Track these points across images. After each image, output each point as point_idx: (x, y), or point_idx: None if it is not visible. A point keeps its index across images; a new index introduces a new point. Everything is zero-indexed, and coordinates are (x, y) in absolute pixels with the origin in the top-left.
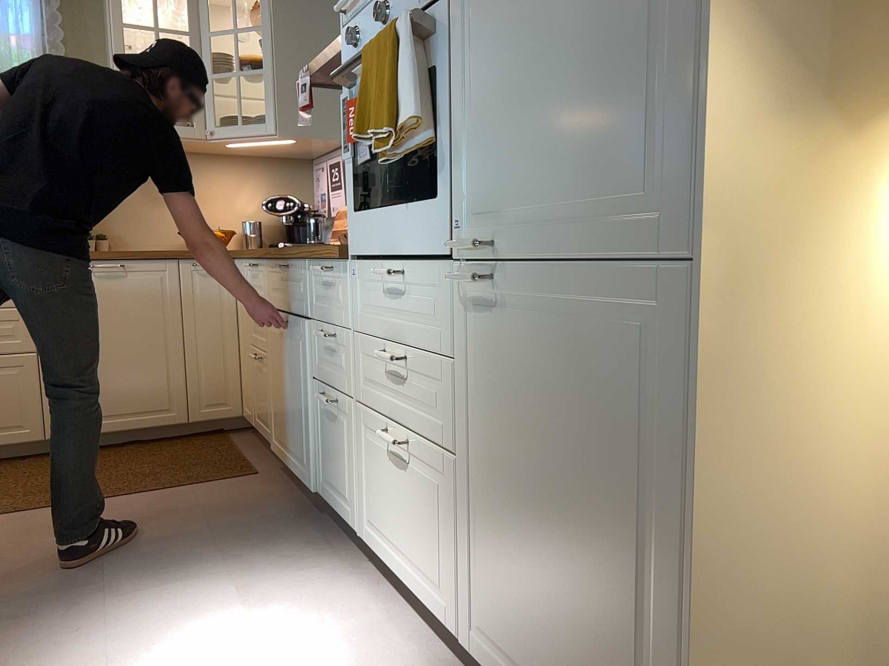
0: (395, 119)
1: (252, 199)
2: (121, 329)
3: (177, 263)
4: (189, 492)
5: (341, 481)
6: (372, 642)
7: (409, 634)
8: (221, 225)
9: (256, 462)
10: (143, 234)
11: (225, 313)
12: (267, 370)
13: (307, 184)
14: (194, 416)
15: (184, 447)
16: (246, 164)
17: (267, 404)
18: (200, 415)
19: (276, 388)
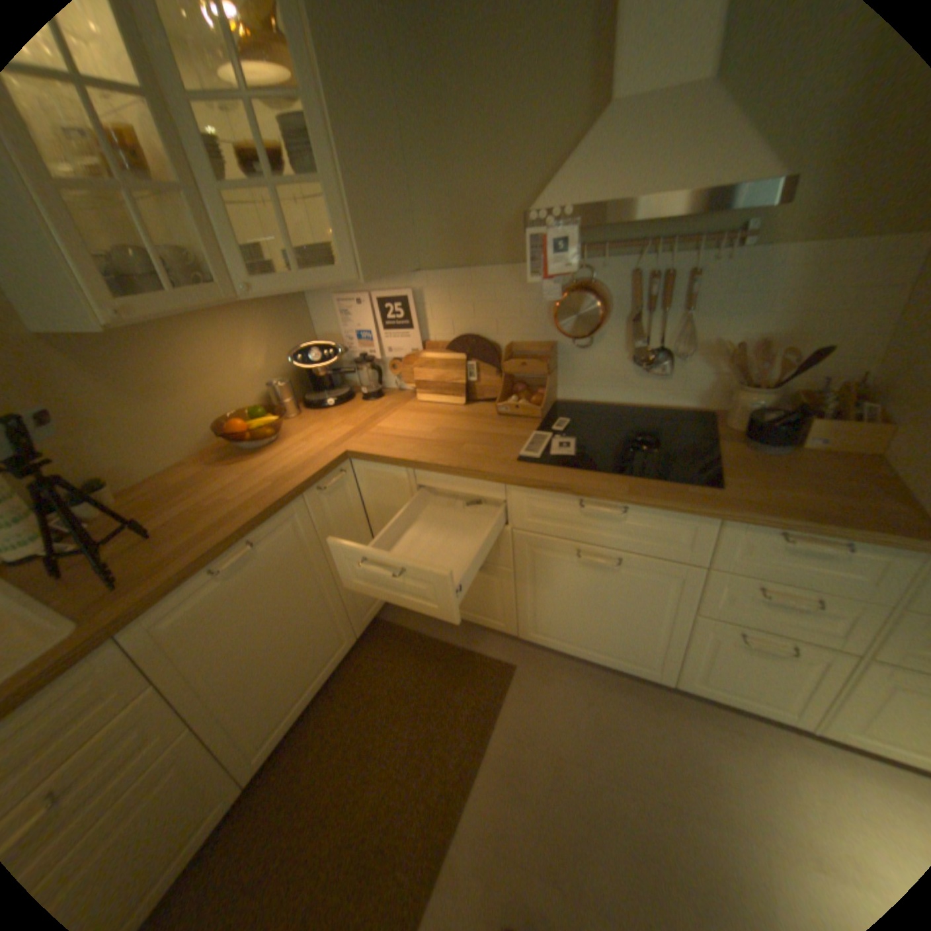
0: None
1: (257, 351)
2: (274, 614)
3: (302, 498)
4: (506, 739)
5: (773, 695)
6: None
7: None
8: (237, 397)
9: (482, 648)
10: (147, 452)
11: (356, 519)
12: (500, 579)
13: (304, 313)
14: (361, 630)
15: (375, 666)
16: (235, 307)
17: (498, 604)
18: (364, 626)
19: (538, 598)
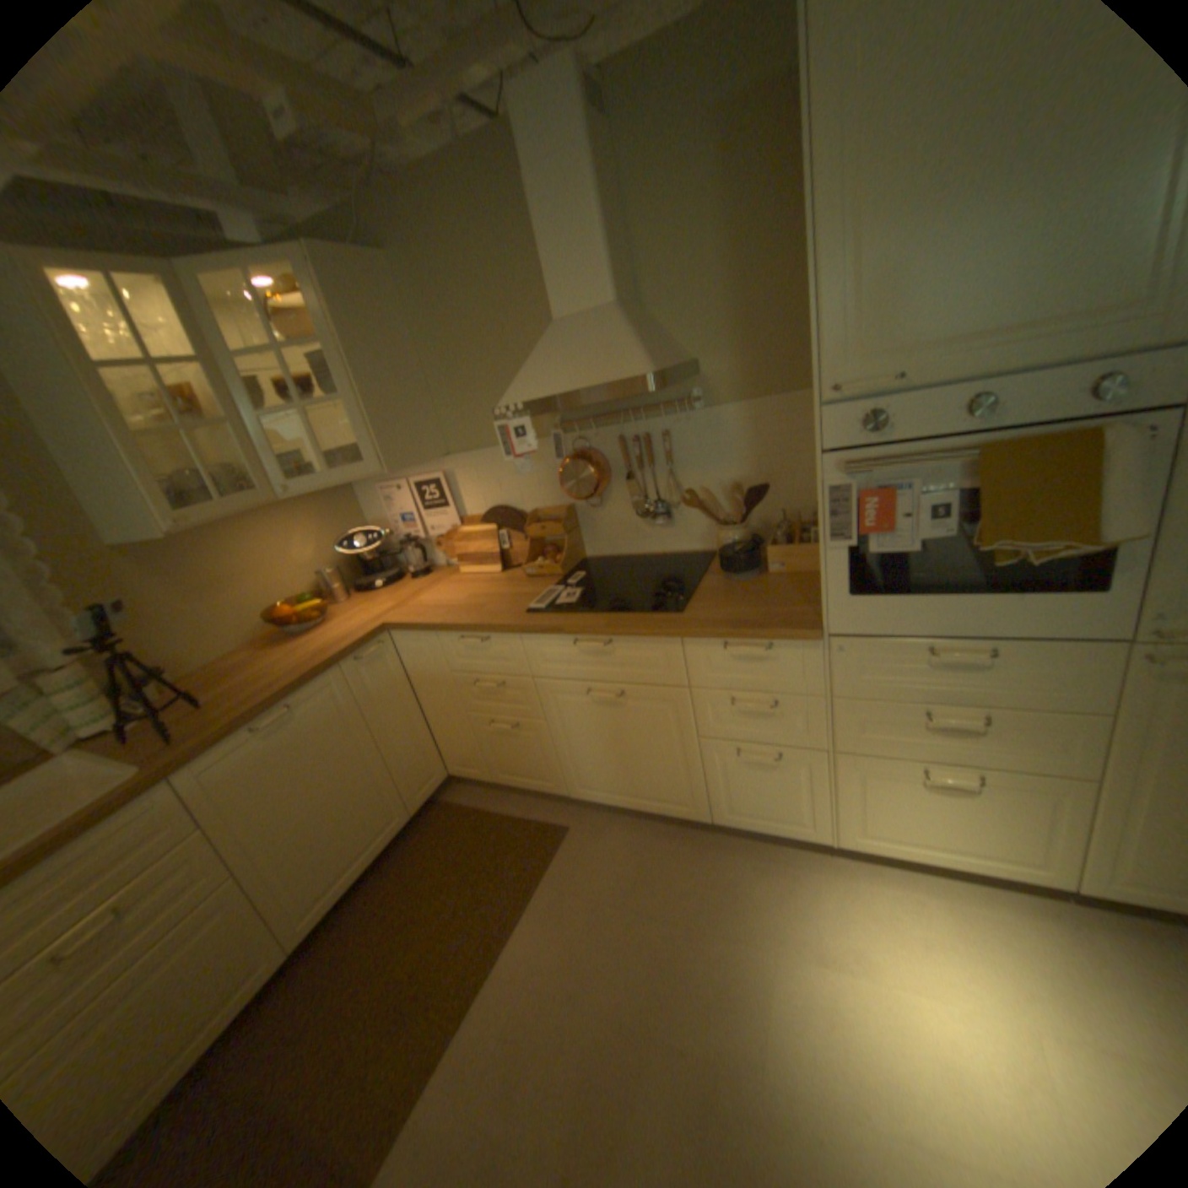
0: (1093, 535)
1: (305, 544)
2: (314, 778)
3: (338, 668)
4: (549, 893)
5: (785, 811)
6: (964, 923)
7: (965, 897)
8: (286, 588)
9: (537, 816)
10: (202, 643)
11: (400, 691)
12: (536, 734)
13: (352, 504)
14: (413, 808)
15: (429, 844)
16: (282, 506)
17: (541, 762)
18: (417, 804)
19: (572, 748)
